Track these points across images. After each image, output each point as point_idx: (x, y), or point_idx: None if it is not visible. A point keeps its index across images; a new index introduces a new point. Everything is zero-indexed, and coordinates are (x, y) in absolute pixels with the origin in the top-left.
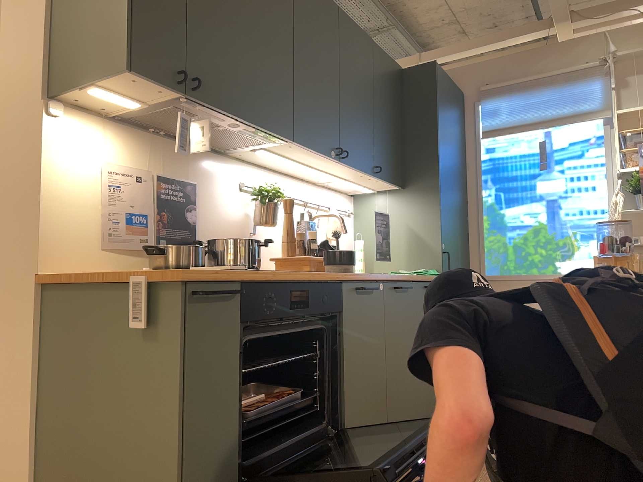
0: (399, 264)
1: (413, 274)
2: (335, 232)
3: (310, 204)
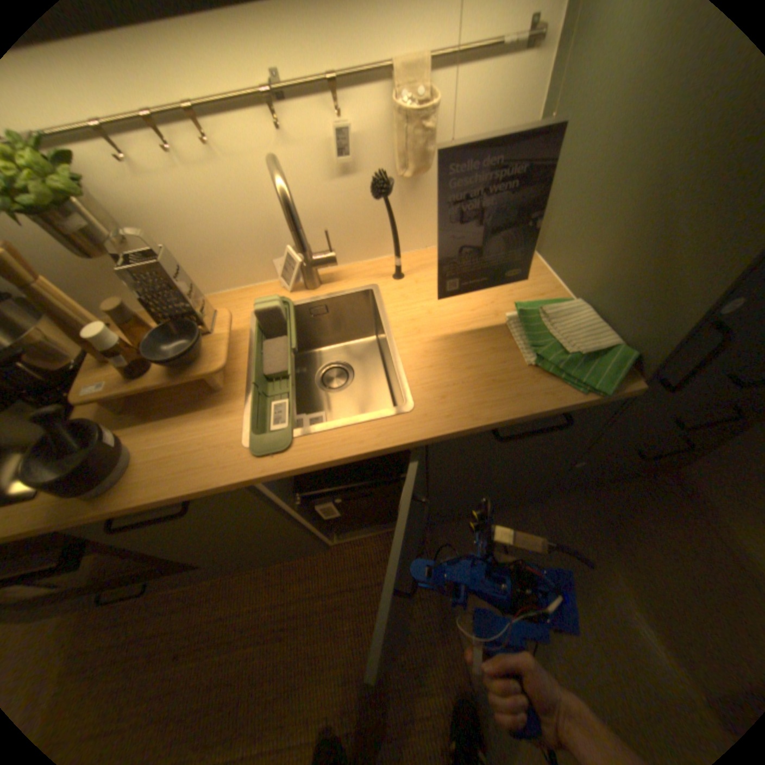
0: (584, 266)
1: (533, 353)
2: (386, 172)
3: (298, 84)
